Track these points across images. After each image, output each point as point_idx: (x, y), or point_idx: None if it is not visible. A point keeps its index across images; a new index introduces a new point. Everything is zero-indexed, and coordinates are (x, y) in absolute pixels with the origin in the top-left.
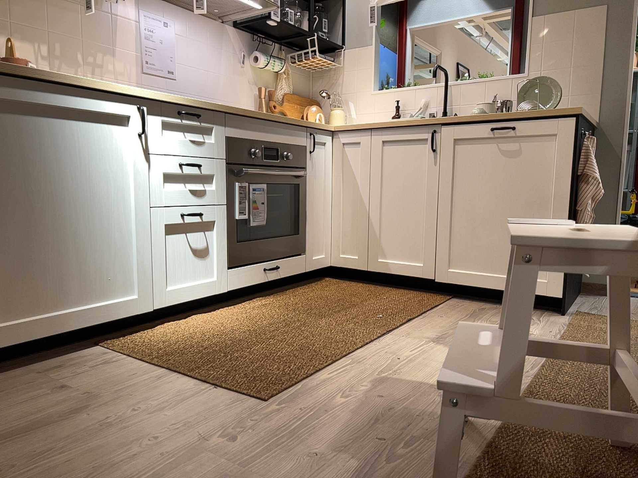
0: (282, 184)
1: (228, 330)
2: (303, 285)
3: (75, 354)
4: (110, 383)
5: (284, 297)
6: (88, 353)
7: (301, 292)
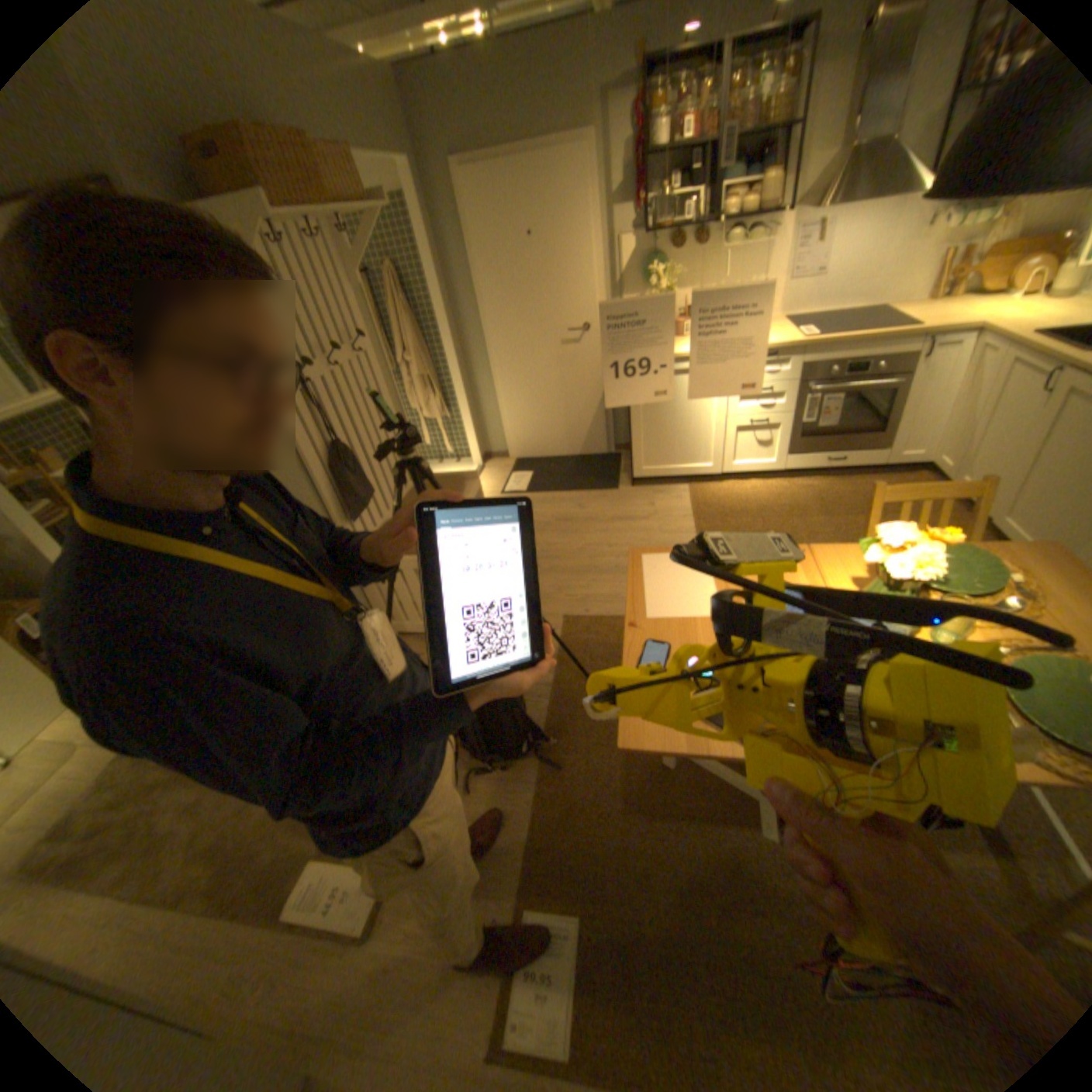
0: (877, 390)
1: (753, 501)
2: (887, 474)
3: (674, 488)
4: (667, 511)
5: (838, 485)
6: (677, 490)
7: (867, 482)
